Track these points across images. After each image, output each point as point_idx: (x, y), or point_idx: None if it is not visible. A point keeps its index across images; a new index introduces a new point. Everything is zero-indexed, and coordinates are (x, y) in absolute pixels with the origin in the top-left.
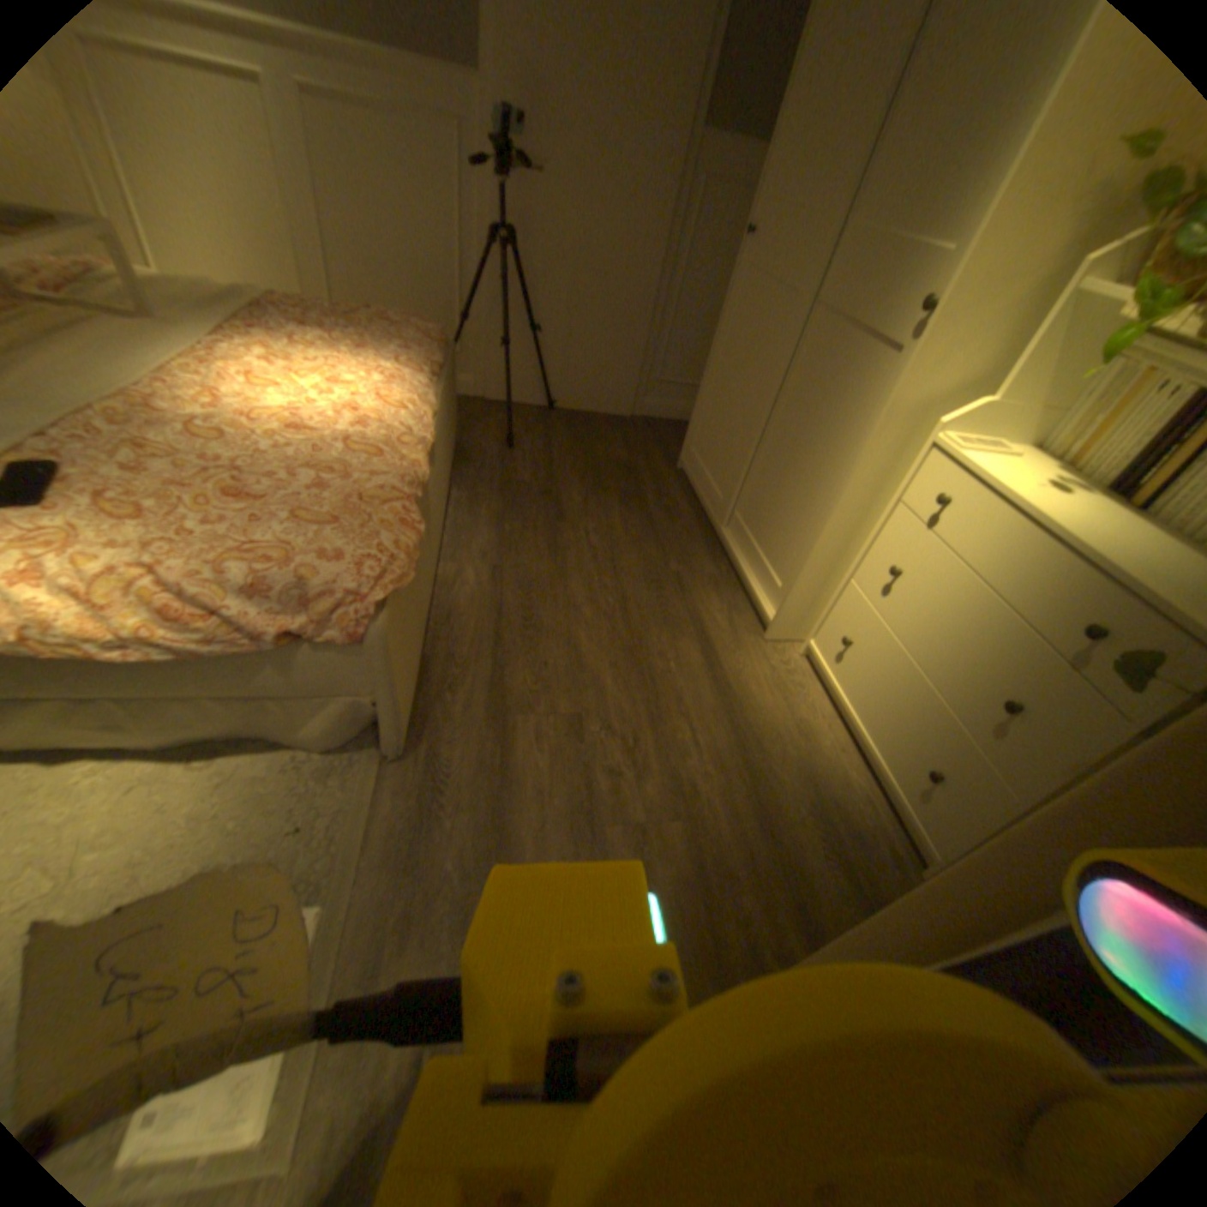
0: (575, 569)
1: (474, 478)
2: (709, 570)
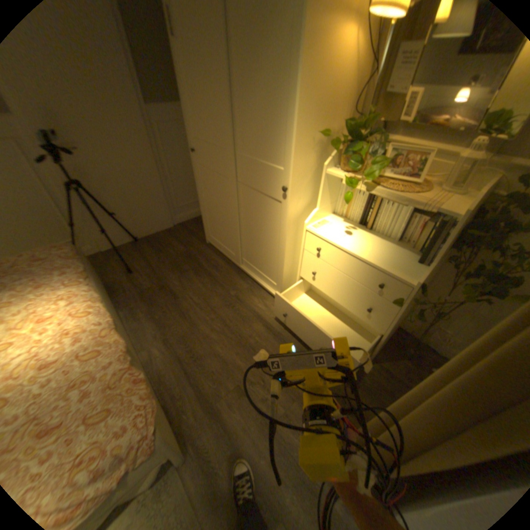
0: (196, 320)
1: (123, 300)
2: (245, 286)
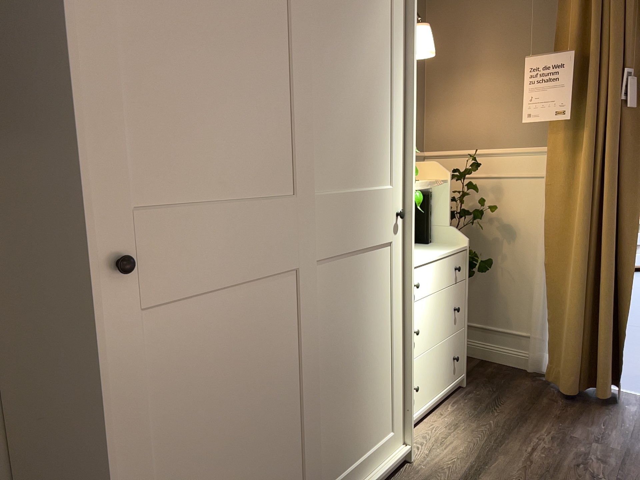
0: None
1: None
2: None
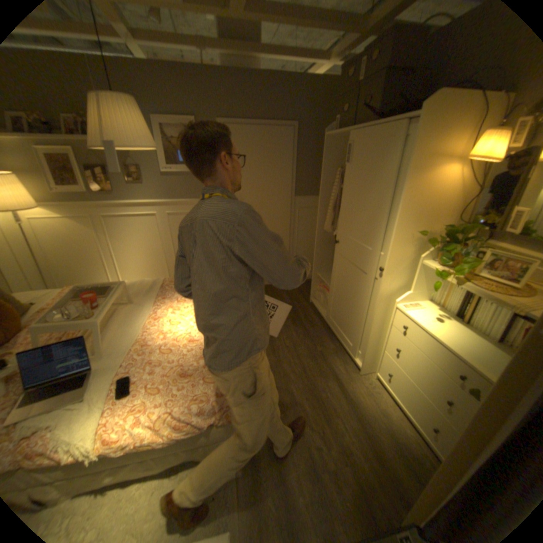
0: (283, 359)
1: None
2: (332, 347)
